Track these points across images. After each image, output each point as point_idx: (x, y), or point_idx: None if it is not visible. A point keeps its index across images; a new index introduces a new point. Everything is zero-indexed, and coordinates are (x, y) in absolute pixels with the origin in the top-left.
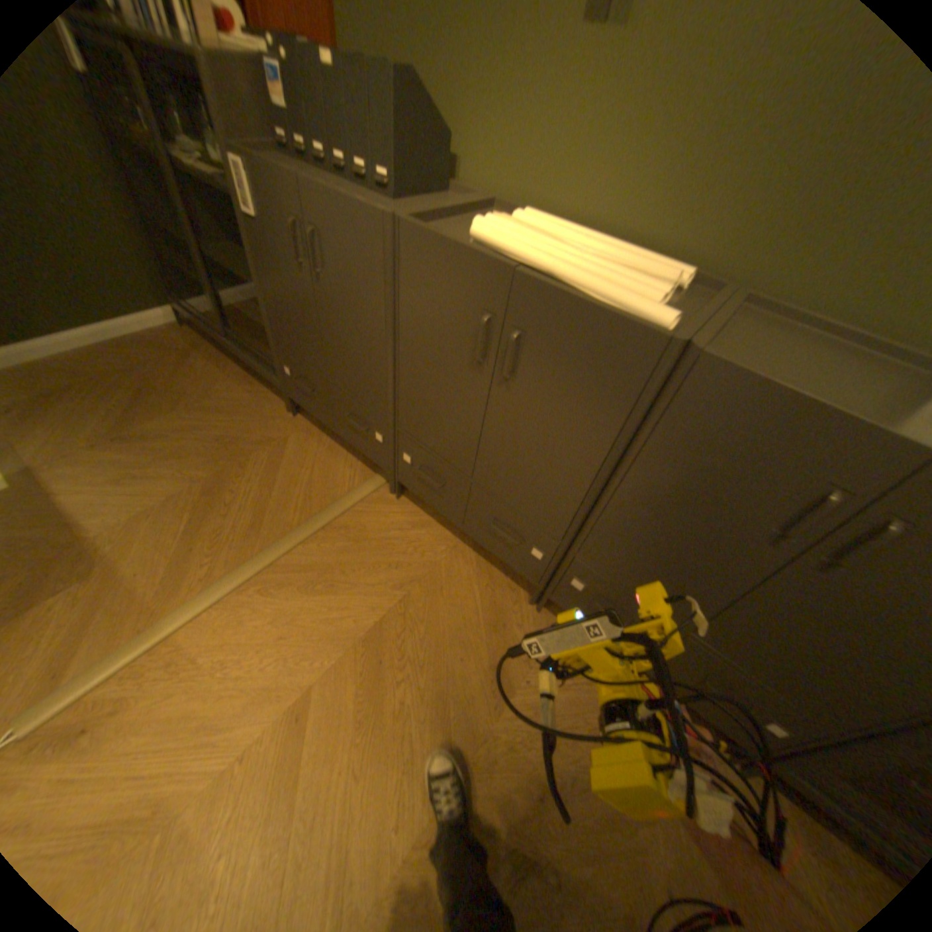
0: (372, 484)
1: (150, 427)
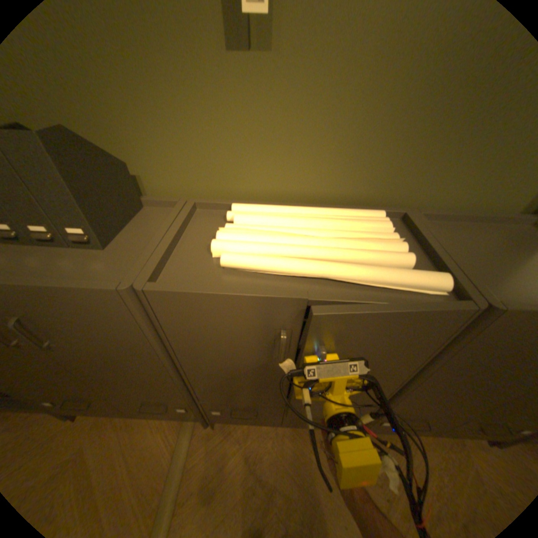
0: (186, 434)
1: None
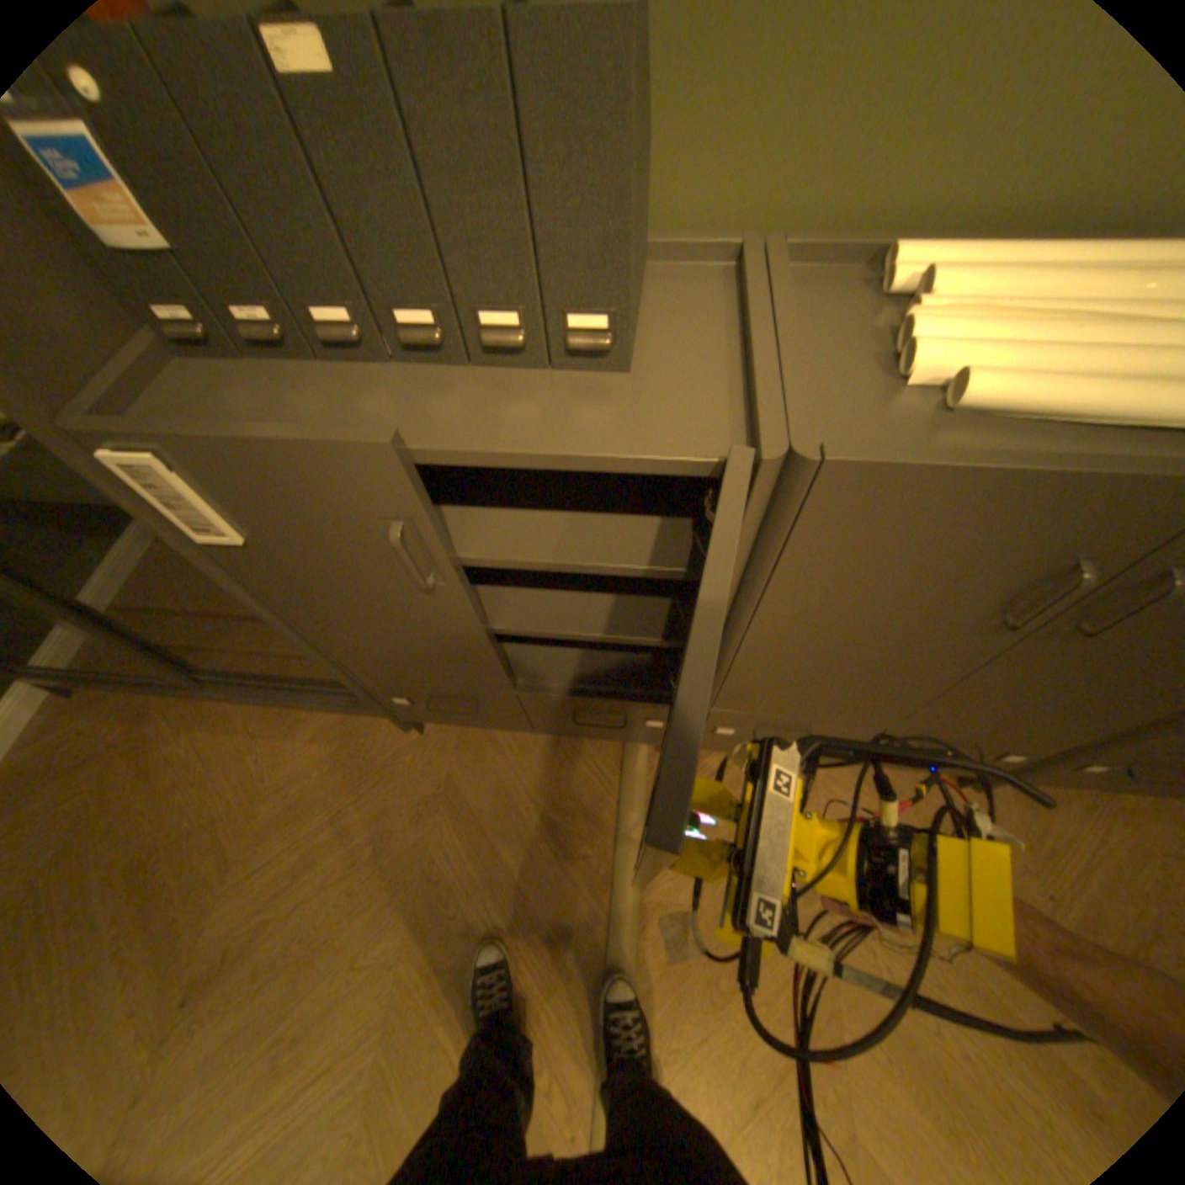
0: (638, 766)
1: (218, 931)
